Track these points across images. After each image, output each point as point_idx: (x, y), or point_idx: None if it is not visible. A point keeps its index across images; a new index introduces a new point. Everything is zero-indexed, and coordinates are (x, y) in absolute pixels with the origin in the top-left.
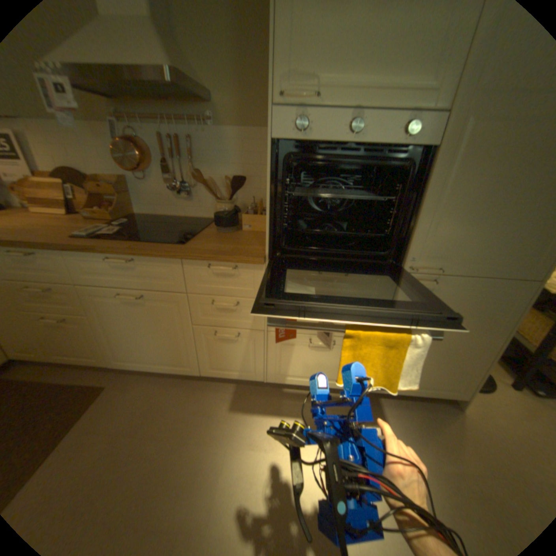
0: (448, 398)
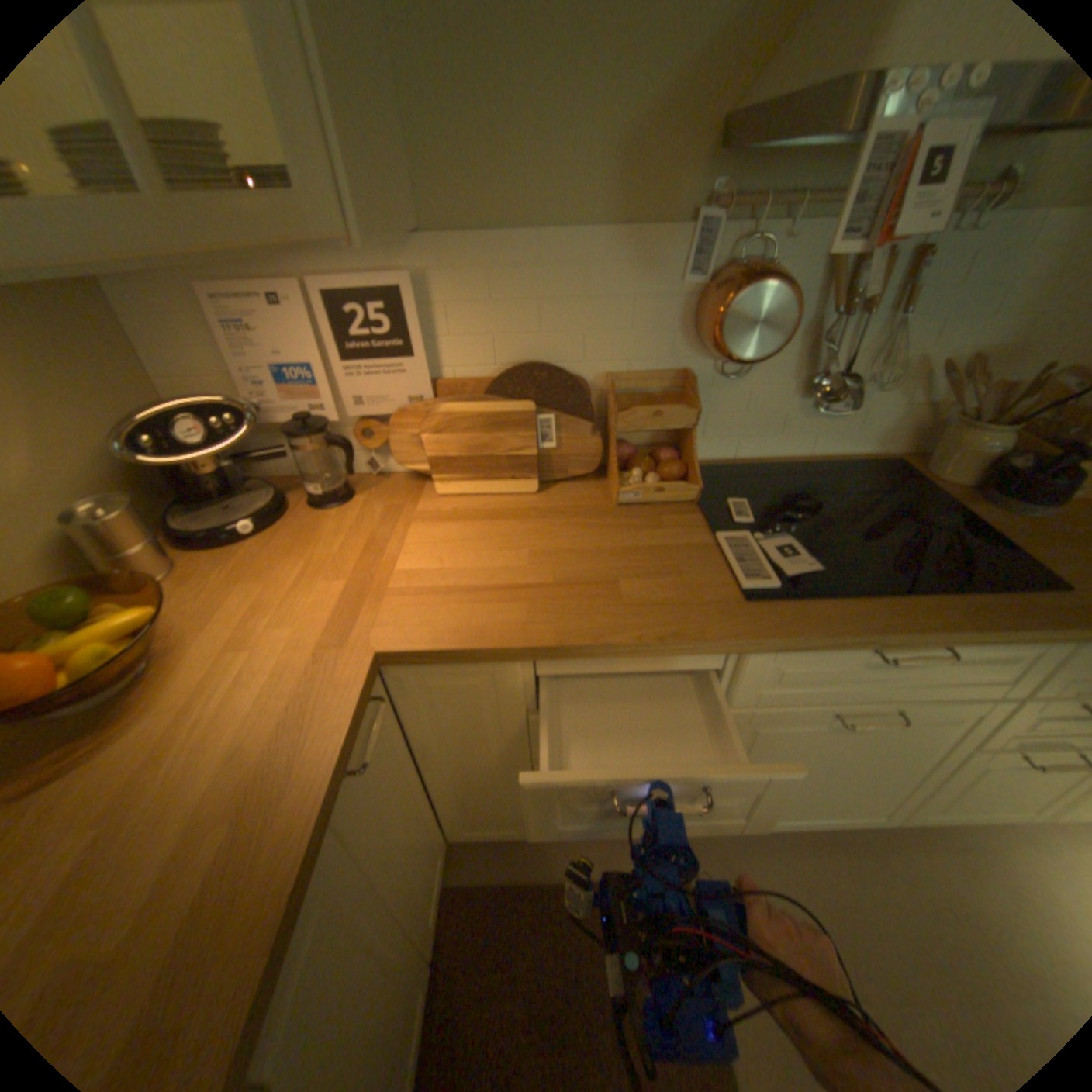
0: None
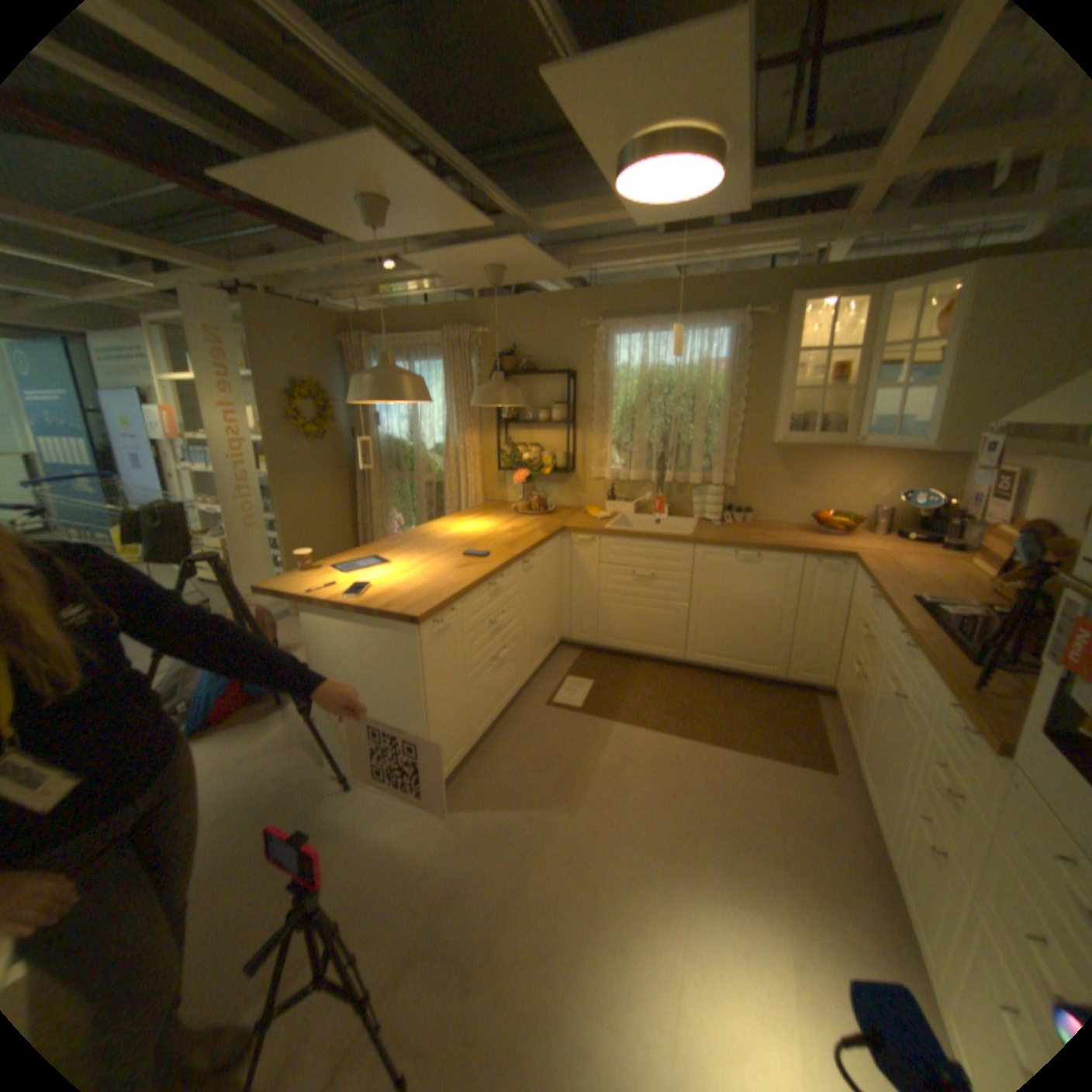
0: None
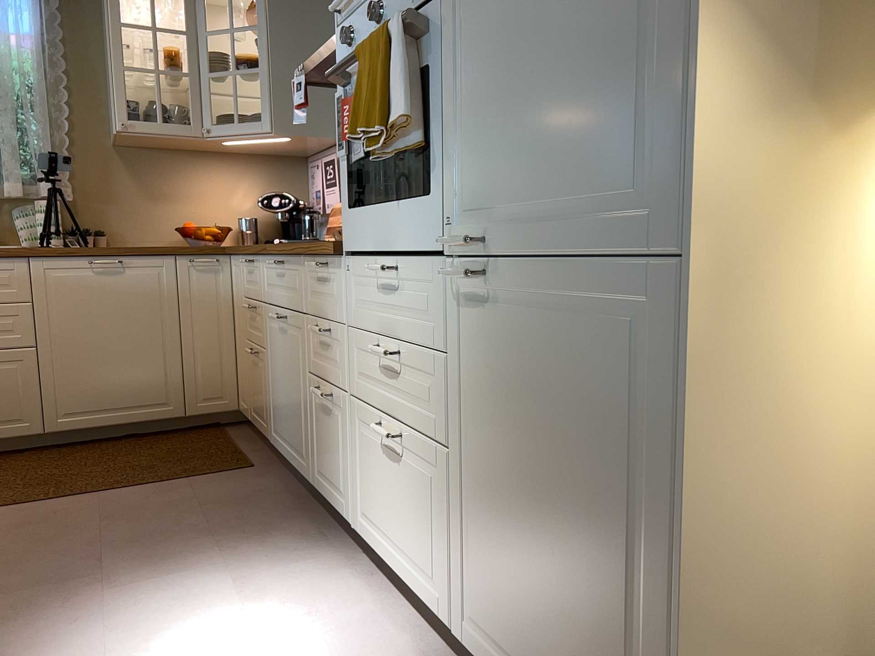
0: None
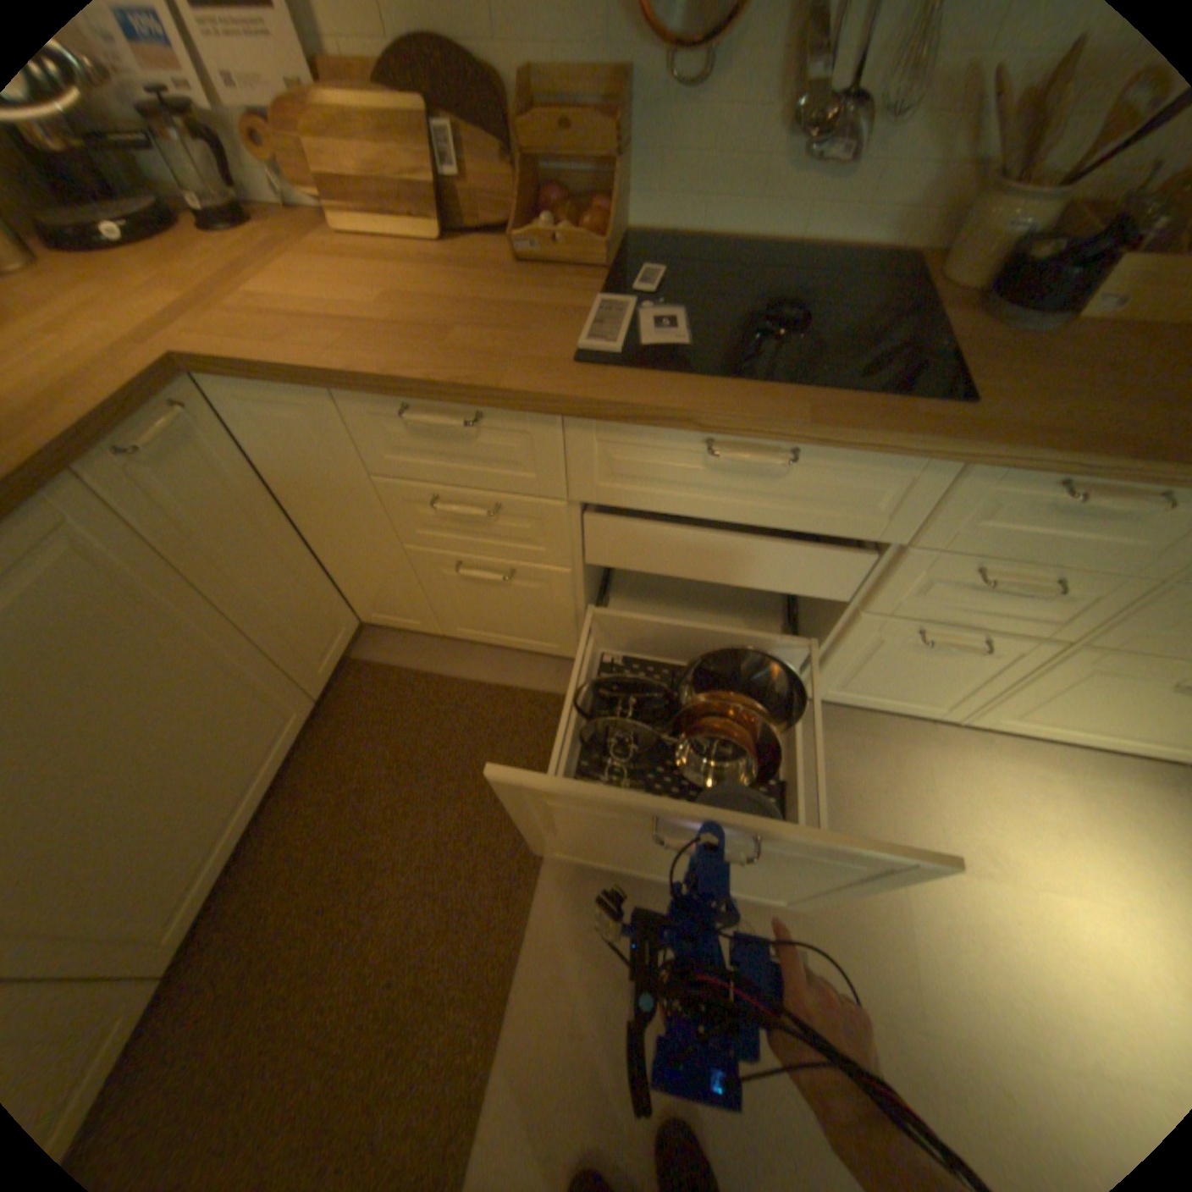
0: None
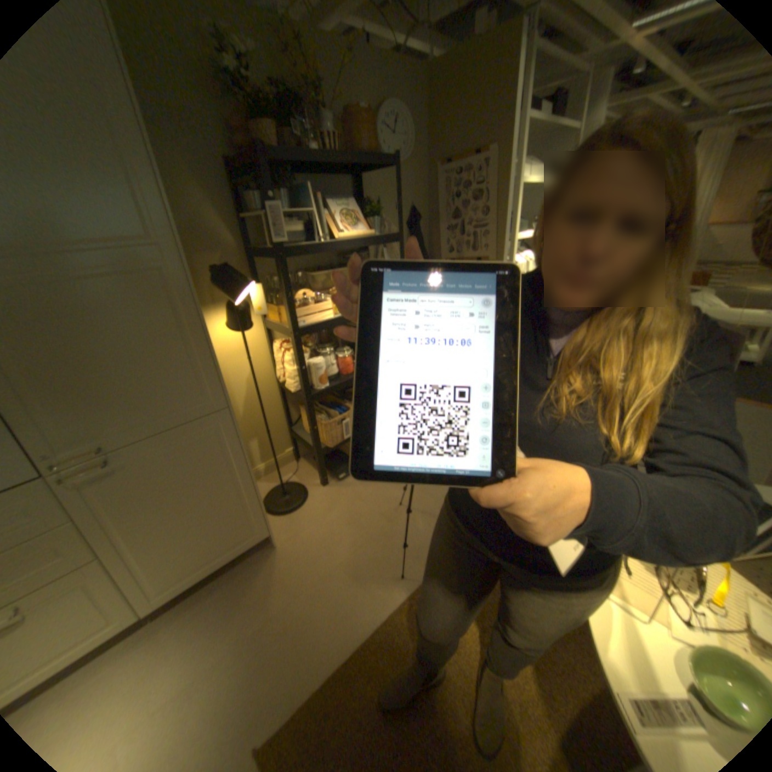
0: (247, 549)
